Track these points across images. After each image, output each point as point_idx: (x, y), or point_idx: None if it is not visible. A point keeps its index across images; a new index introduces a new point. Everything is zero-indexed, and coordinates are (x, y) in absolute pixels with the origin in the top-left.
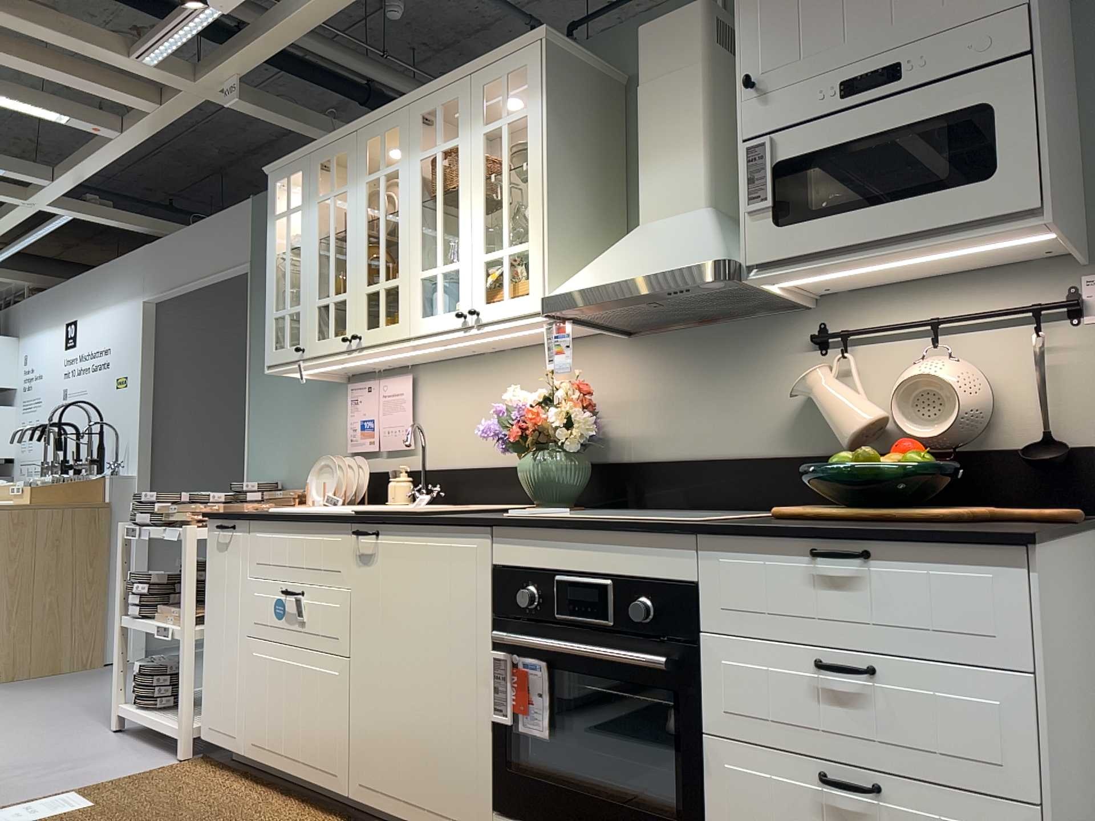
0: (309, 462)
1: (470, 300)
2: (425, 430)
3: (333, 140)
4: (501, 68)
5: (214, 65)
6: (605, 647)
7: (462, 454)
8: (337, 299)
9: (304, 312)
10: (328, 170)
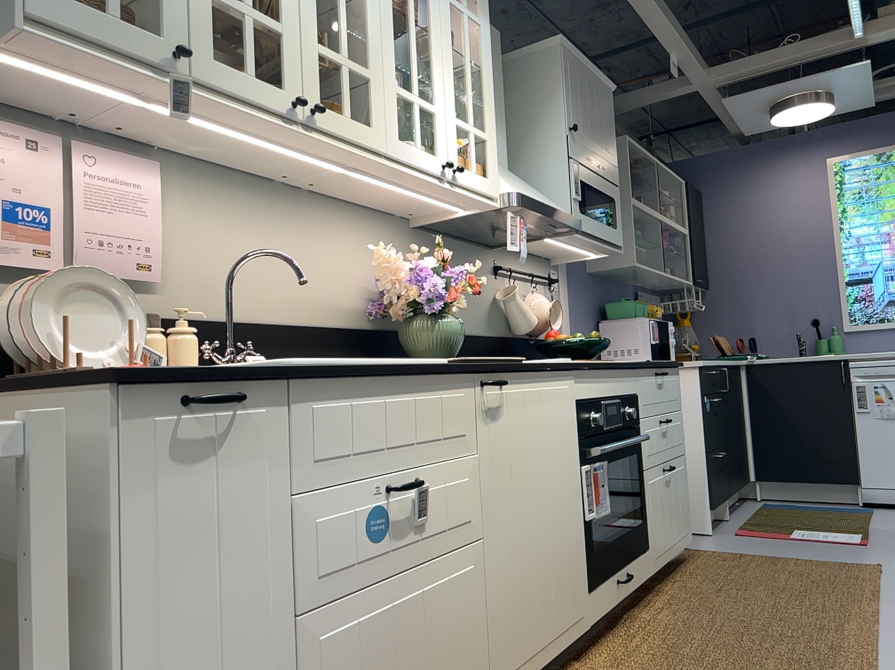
0: None
1: (448, 154)
2: (178, 258)
3: None
4: None
5: None
6: (619, 439)
7: (247, 304)
8: (263, 22)
9: None
10: None
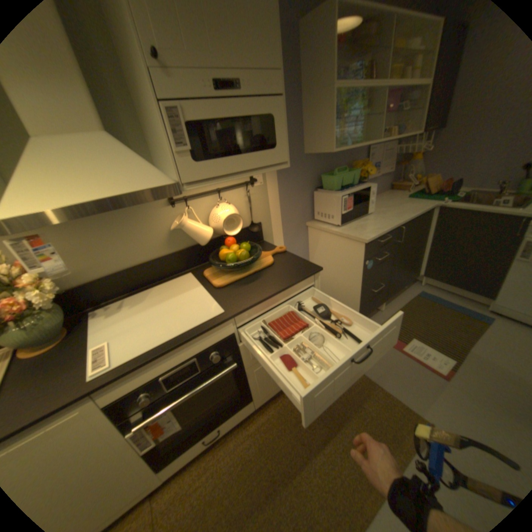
0: None
1: None
2: None
3: None
4: None
5: None
6: (197, 380)
7: None
8: None
9: None
10: None
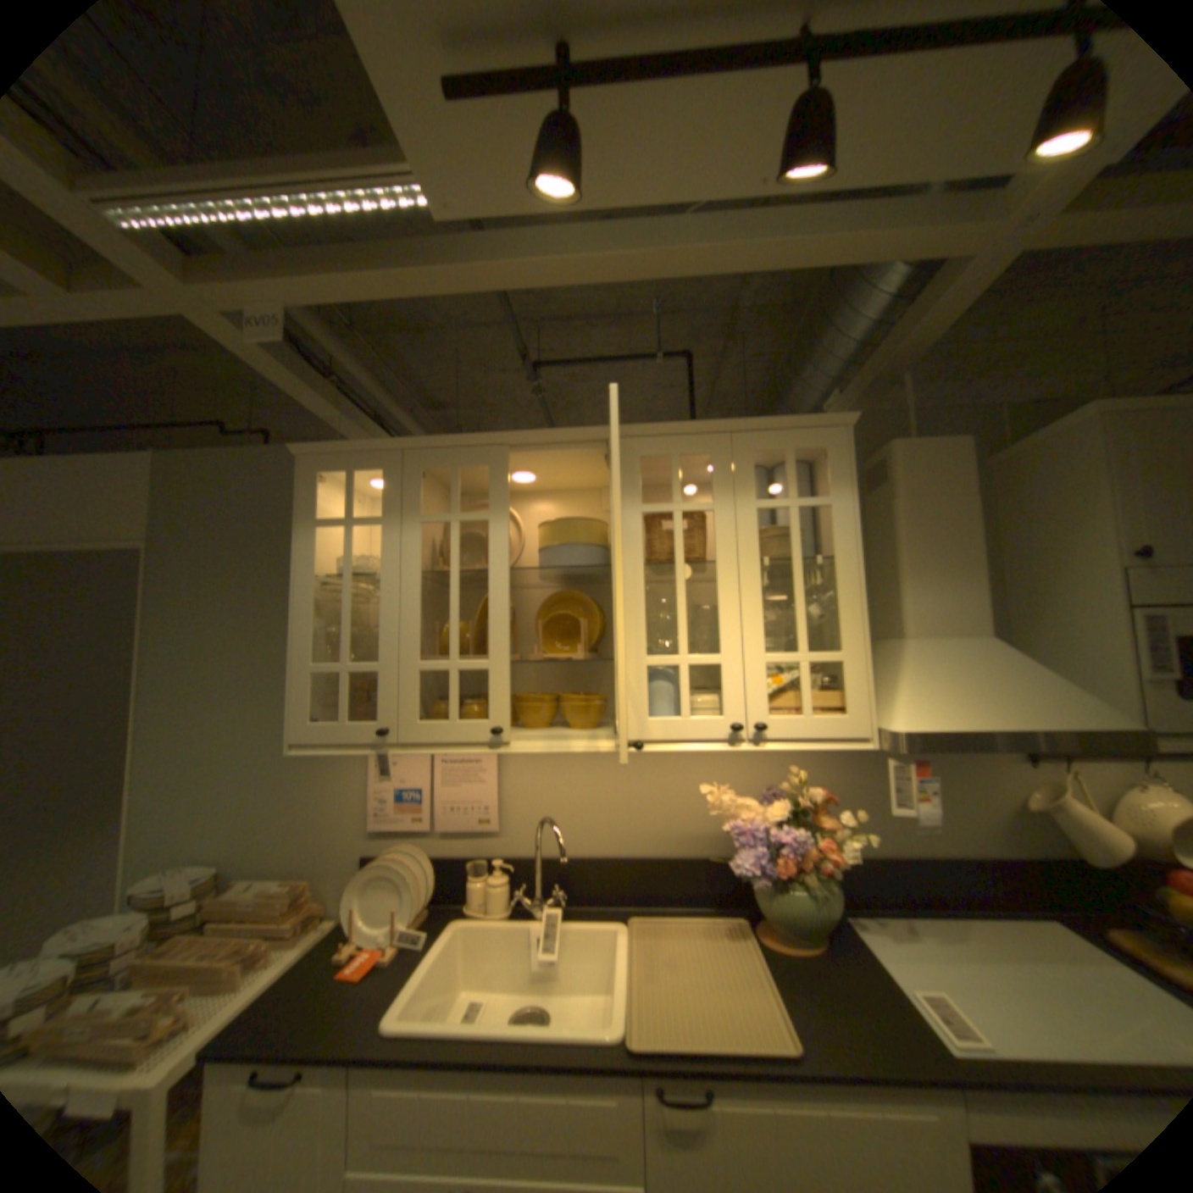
0: (280, 840)
1: (746, 710)
2: (518, 809)
3: (457, 442)
4: (786, 438)
5: (239, 267)
6: None
7: (583, 841)
8: (470, 668)
9: (391, 676)
10: (423, 475)
